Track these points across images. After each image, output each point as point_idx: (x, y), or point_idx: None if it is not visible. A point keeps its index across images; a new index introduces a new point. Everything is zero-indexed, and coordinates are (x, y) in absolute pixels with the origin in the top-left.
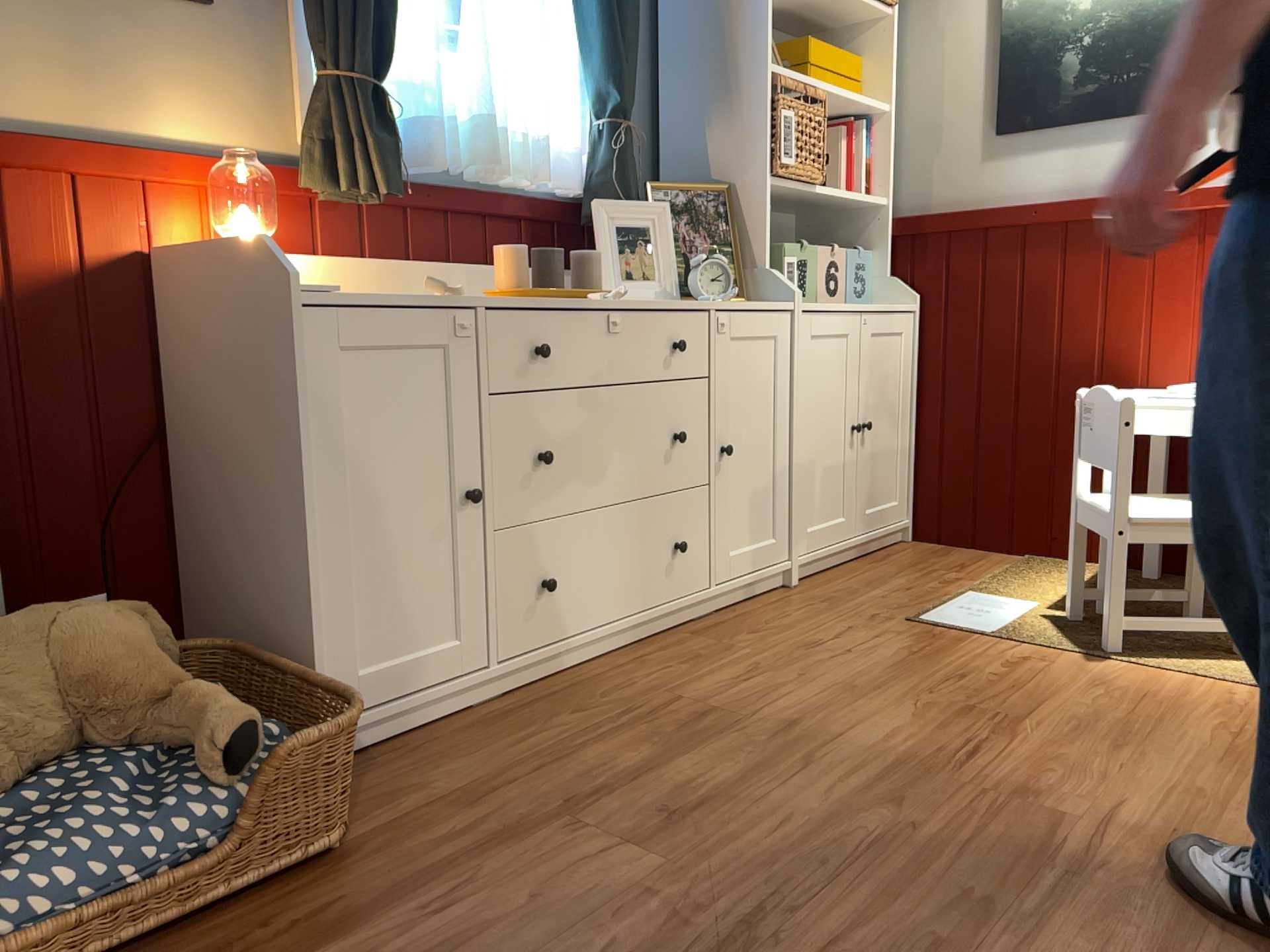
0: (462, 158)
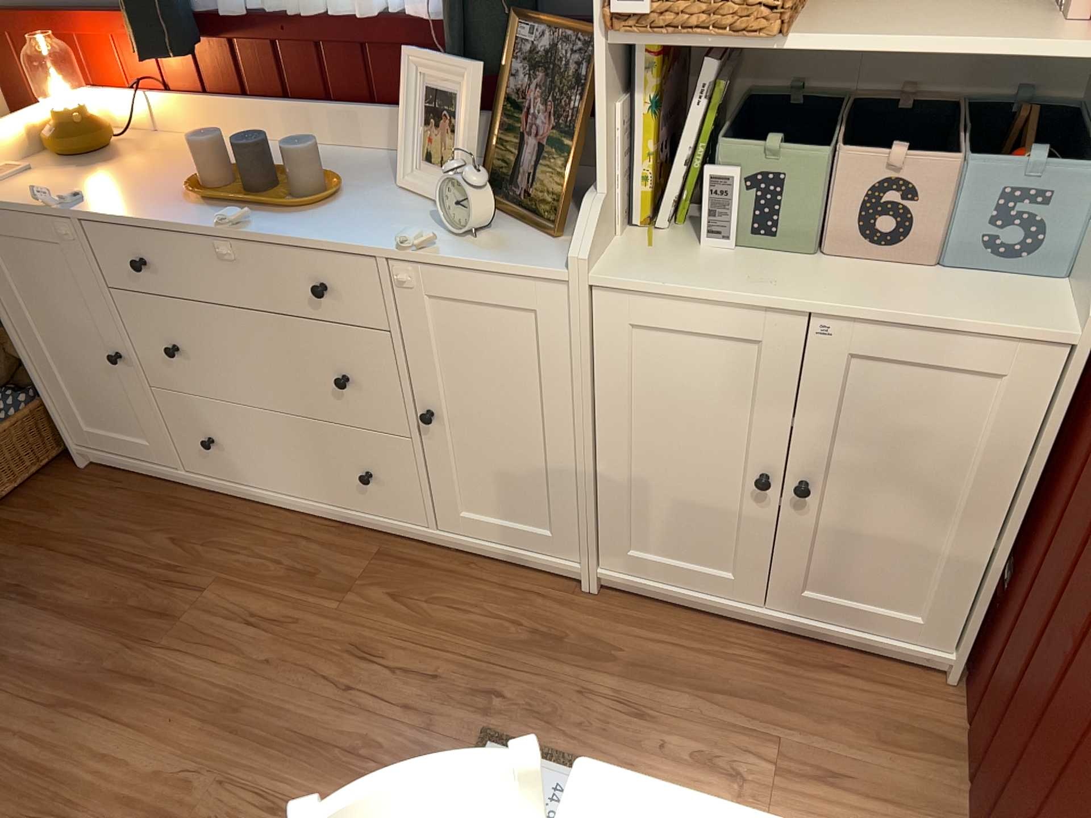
0: None
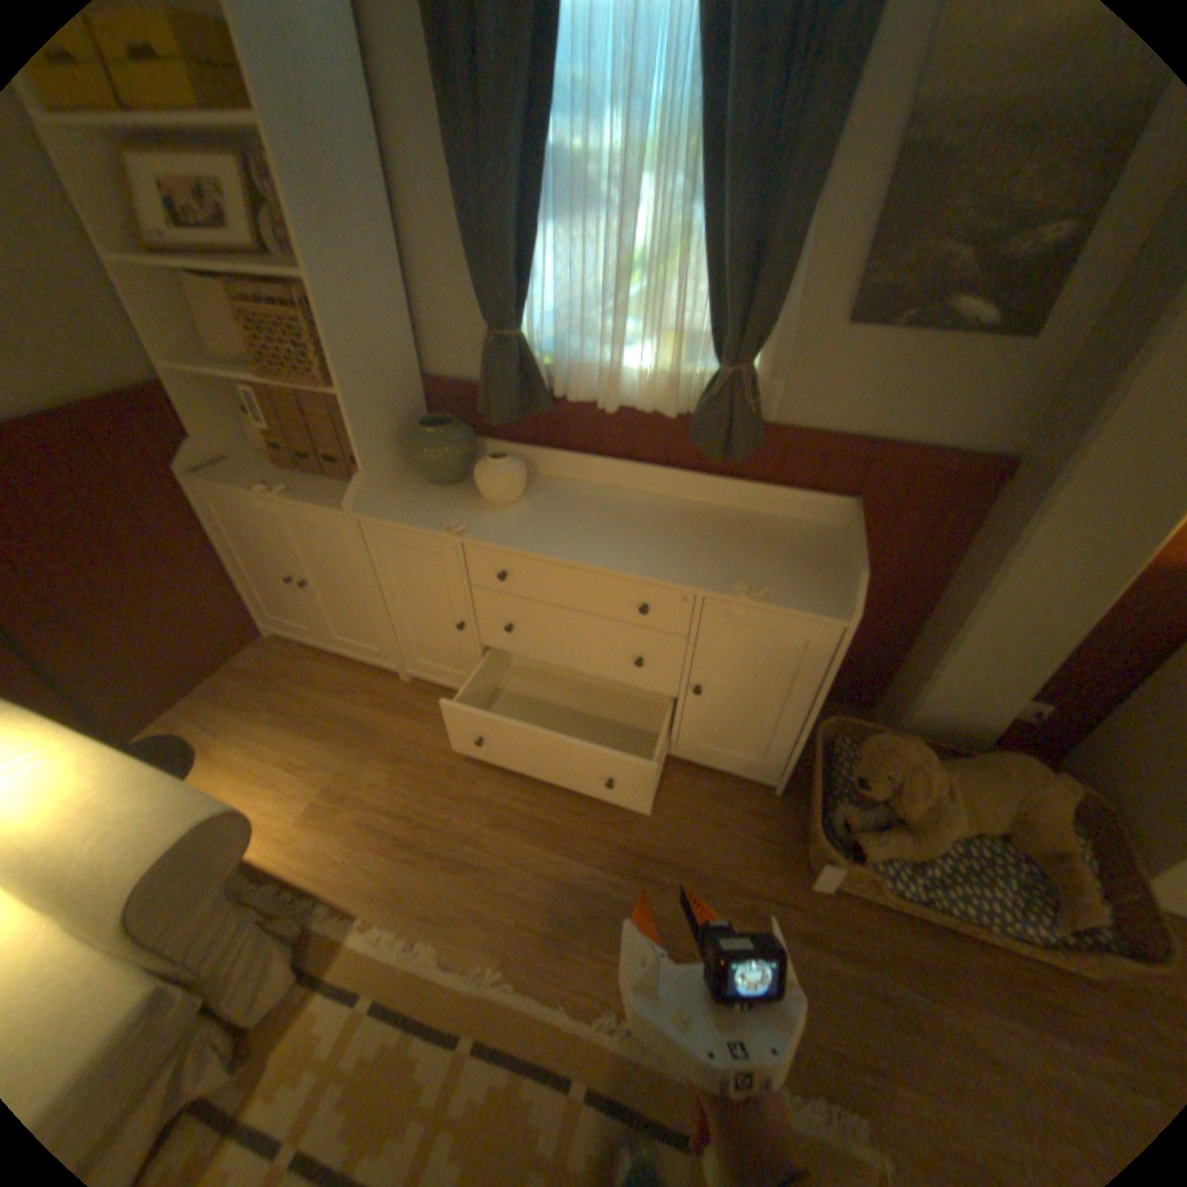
0: None
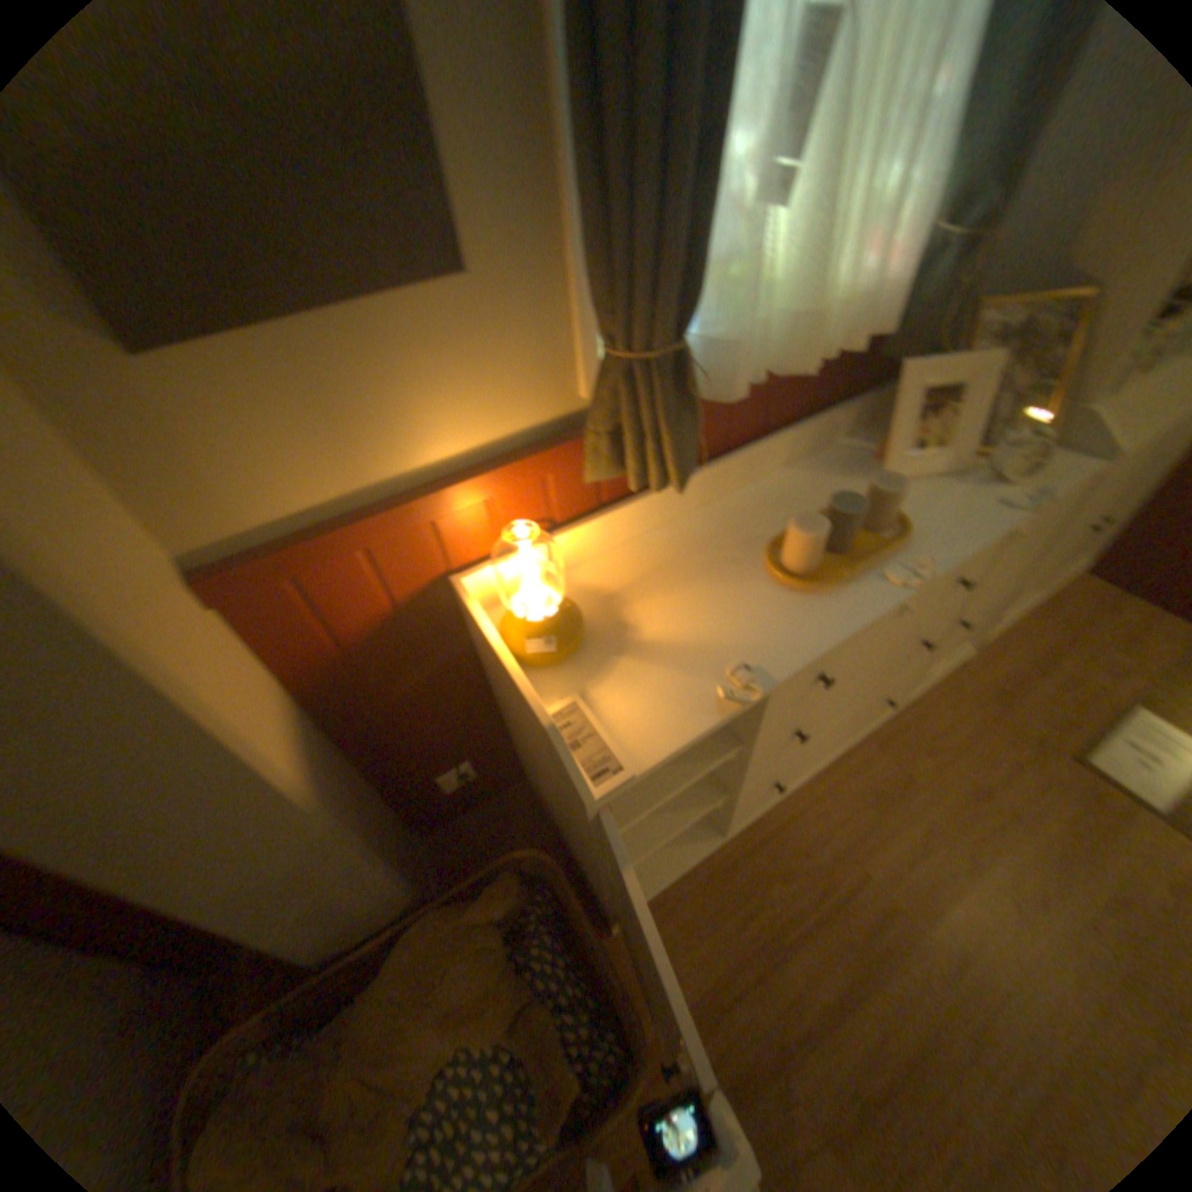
0: (764, 351)
